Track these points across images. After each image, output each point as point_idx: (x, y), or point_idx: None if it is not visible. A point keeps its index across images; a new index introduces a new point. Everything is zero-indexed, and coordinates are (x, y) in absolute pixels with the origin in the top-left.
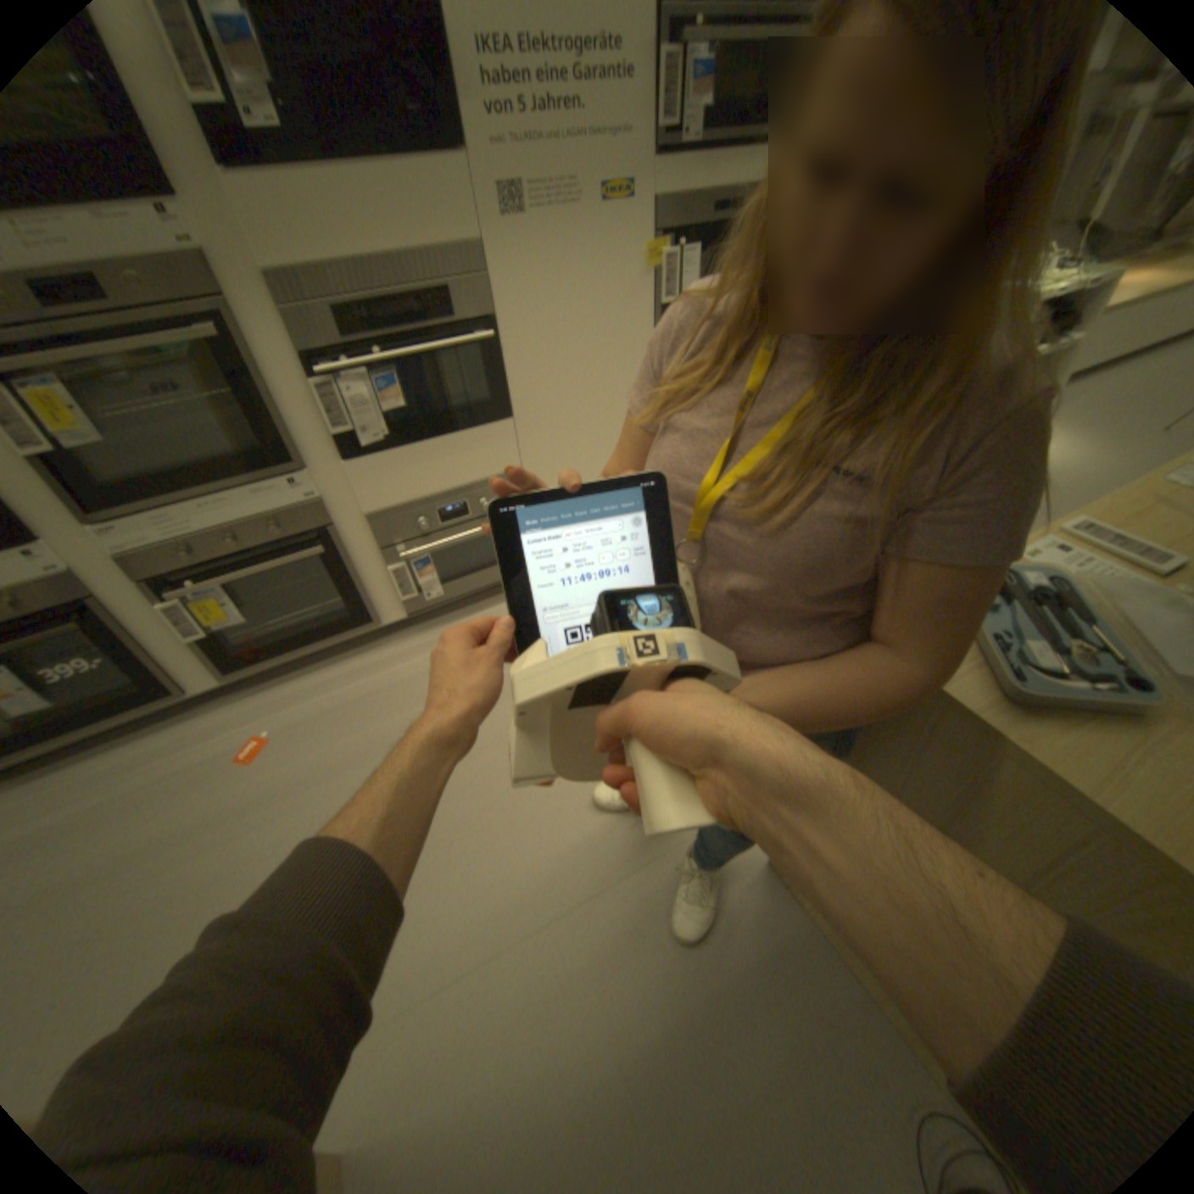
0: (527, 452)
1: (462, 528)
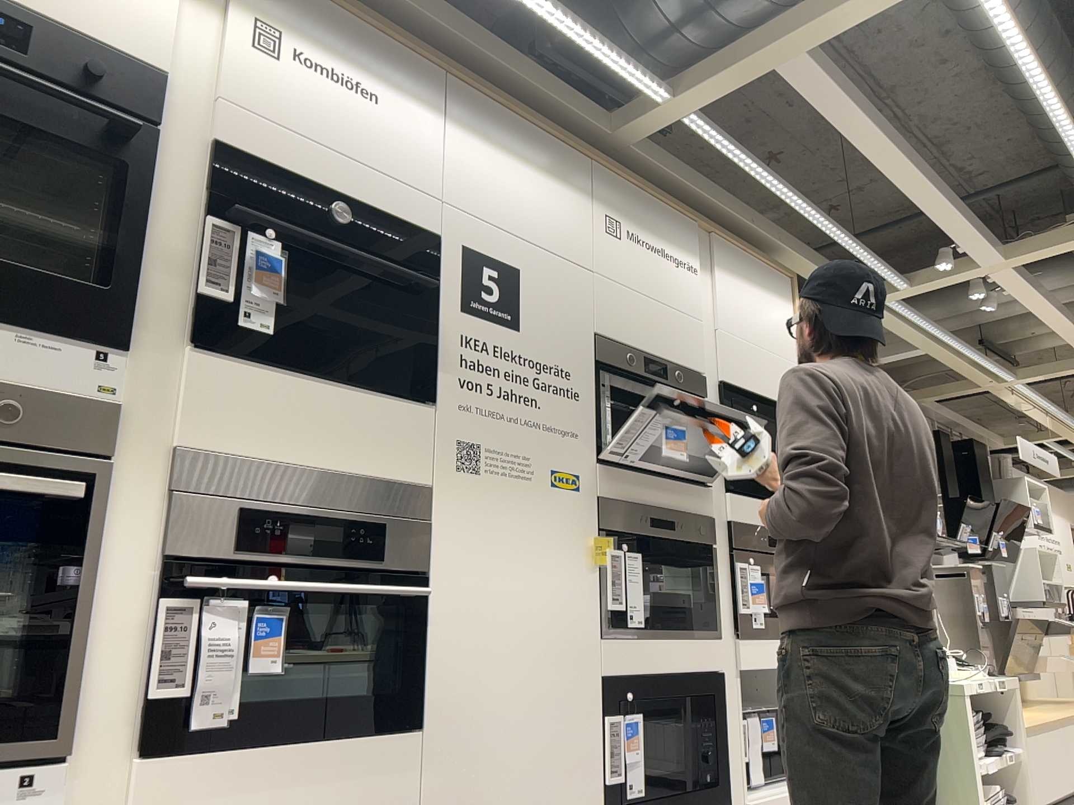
0: (435, 802)
1: None
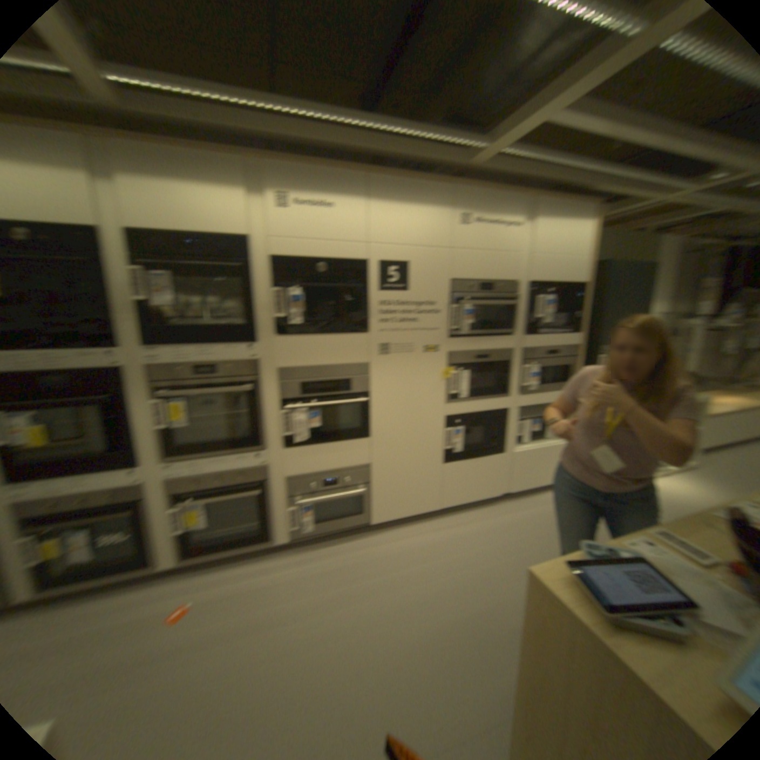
0: (372, 456)
1: (330, 493)
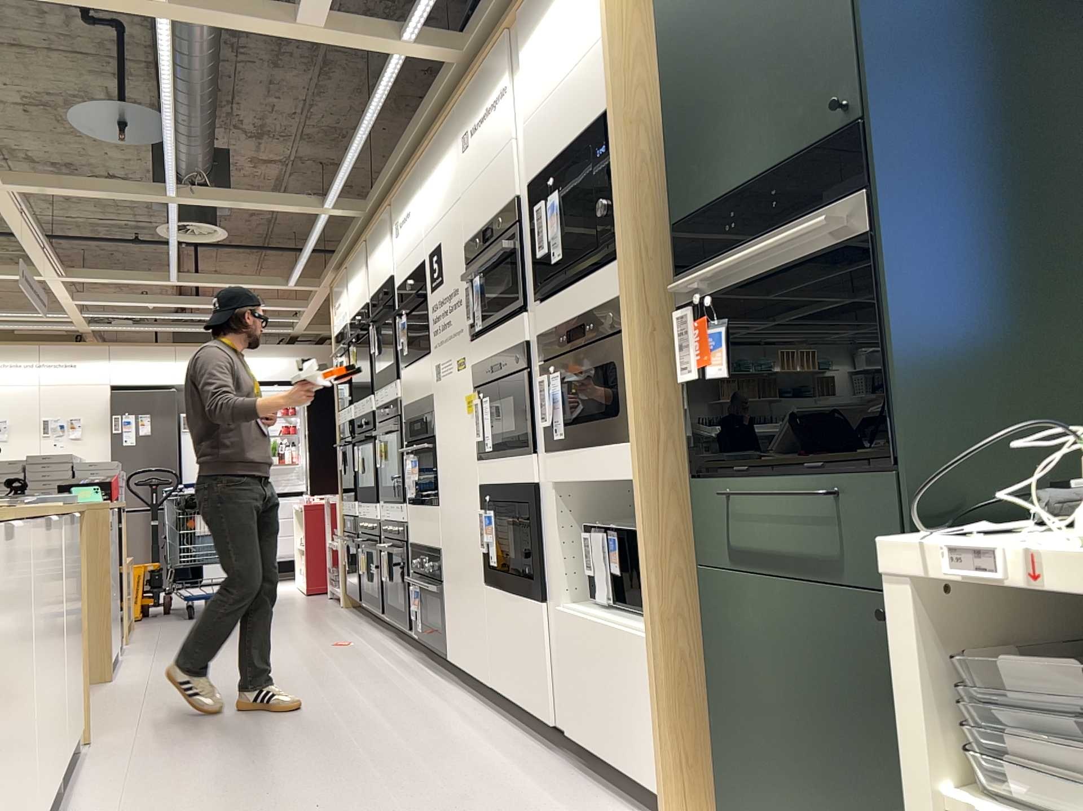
0: (442, 538)
1: (427, 581)
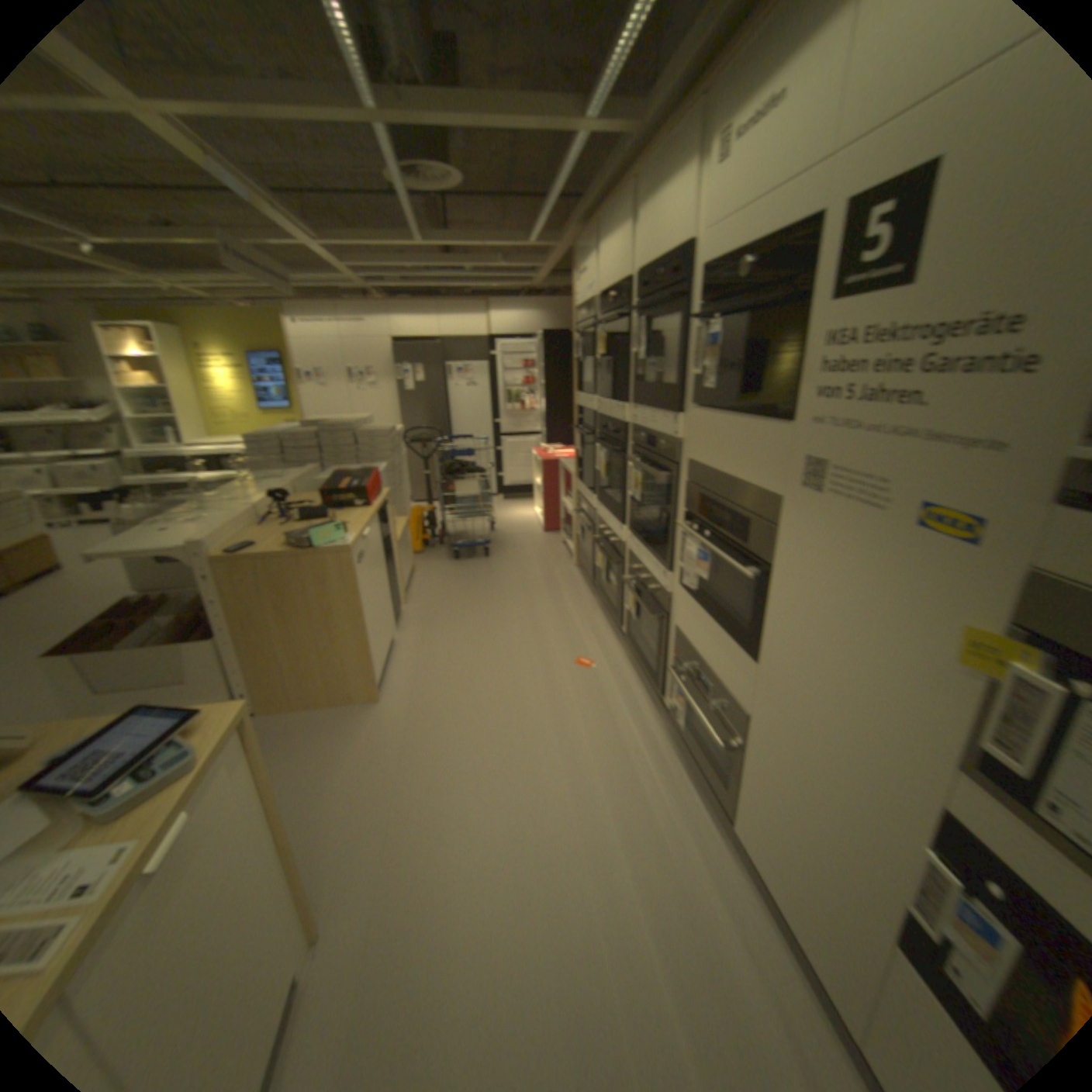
0: (757, 710)
1: (705, 703)
